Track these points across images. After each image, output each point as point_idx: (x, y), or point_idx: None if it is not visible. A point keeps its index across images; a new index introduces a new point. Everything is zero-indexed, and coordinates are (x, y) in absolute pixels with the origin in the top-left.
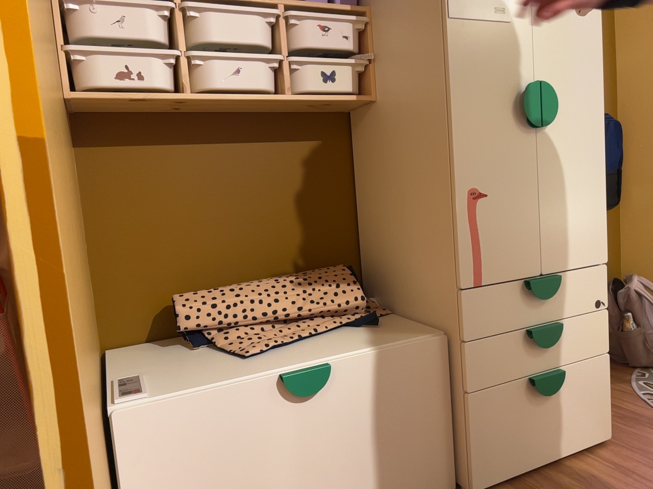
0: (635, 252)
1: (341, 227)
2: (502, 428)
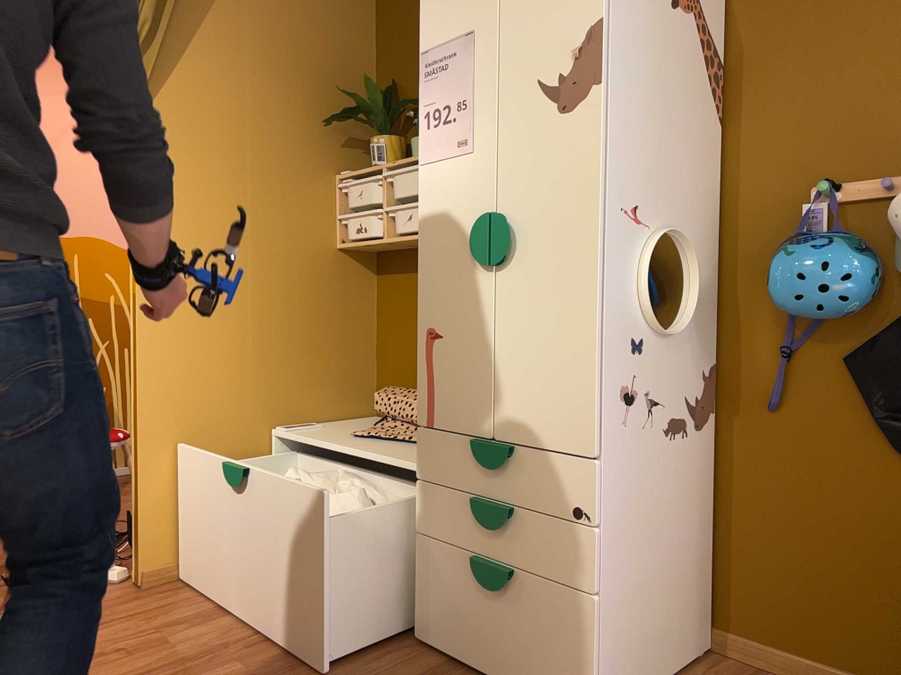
0: None
1: None
2: (442, 591)
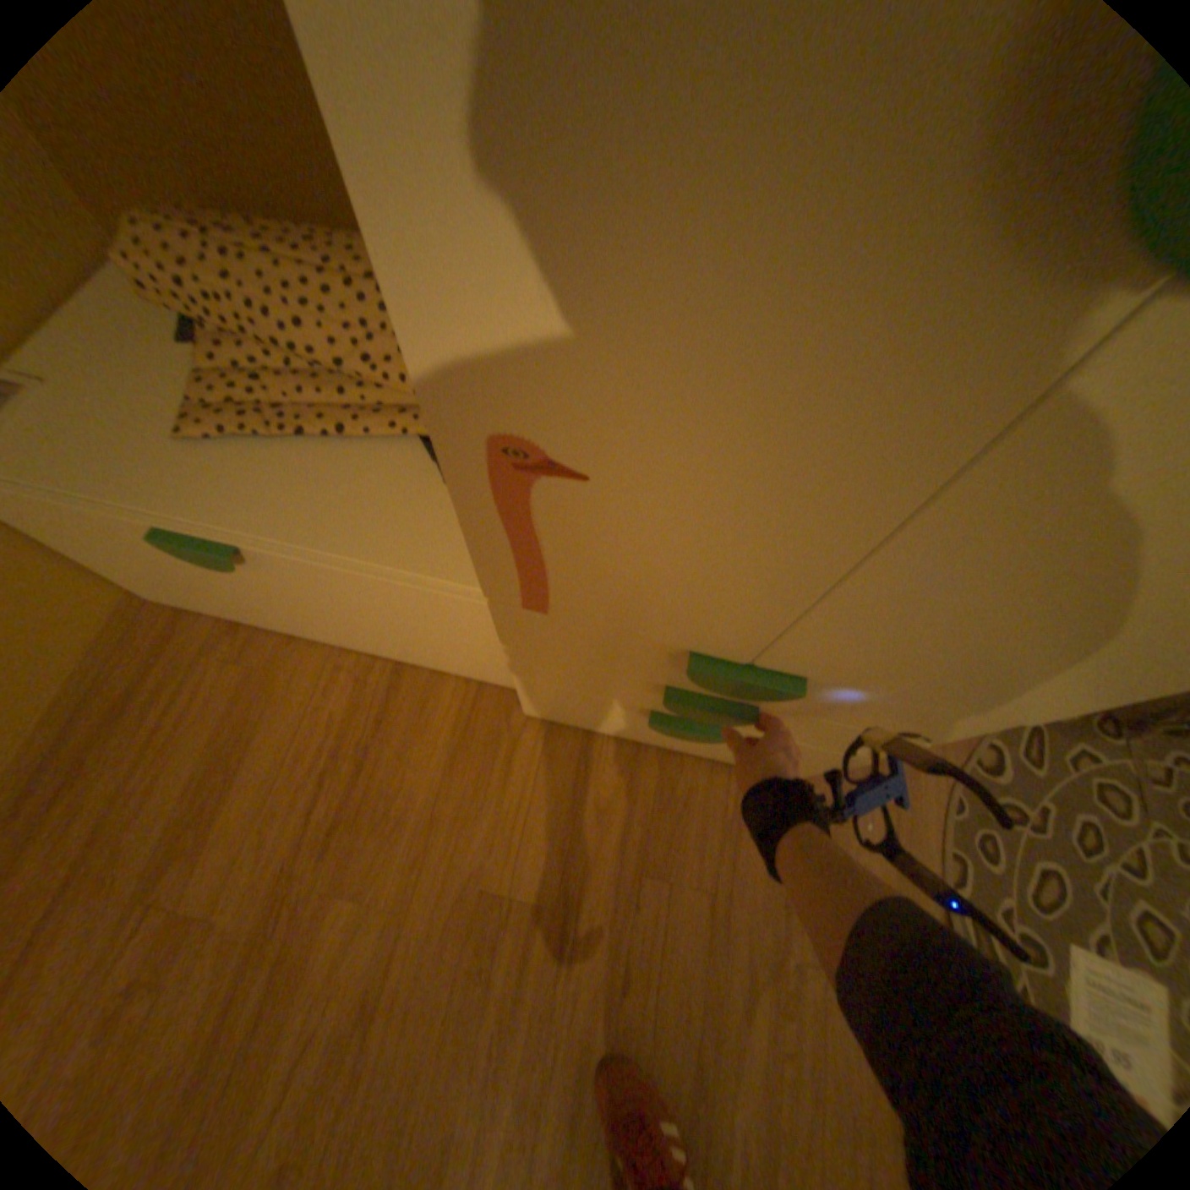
0: None
1: None
2: (577, 708)
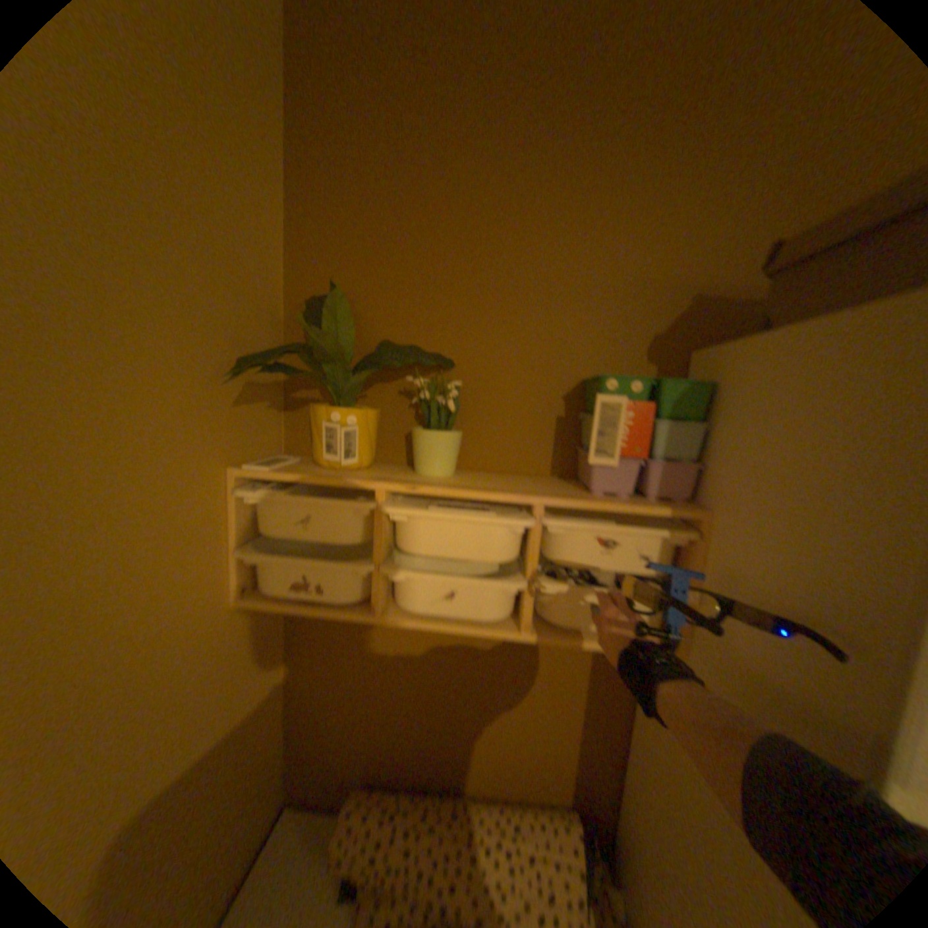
0: None
1: (596, 755)
2: None
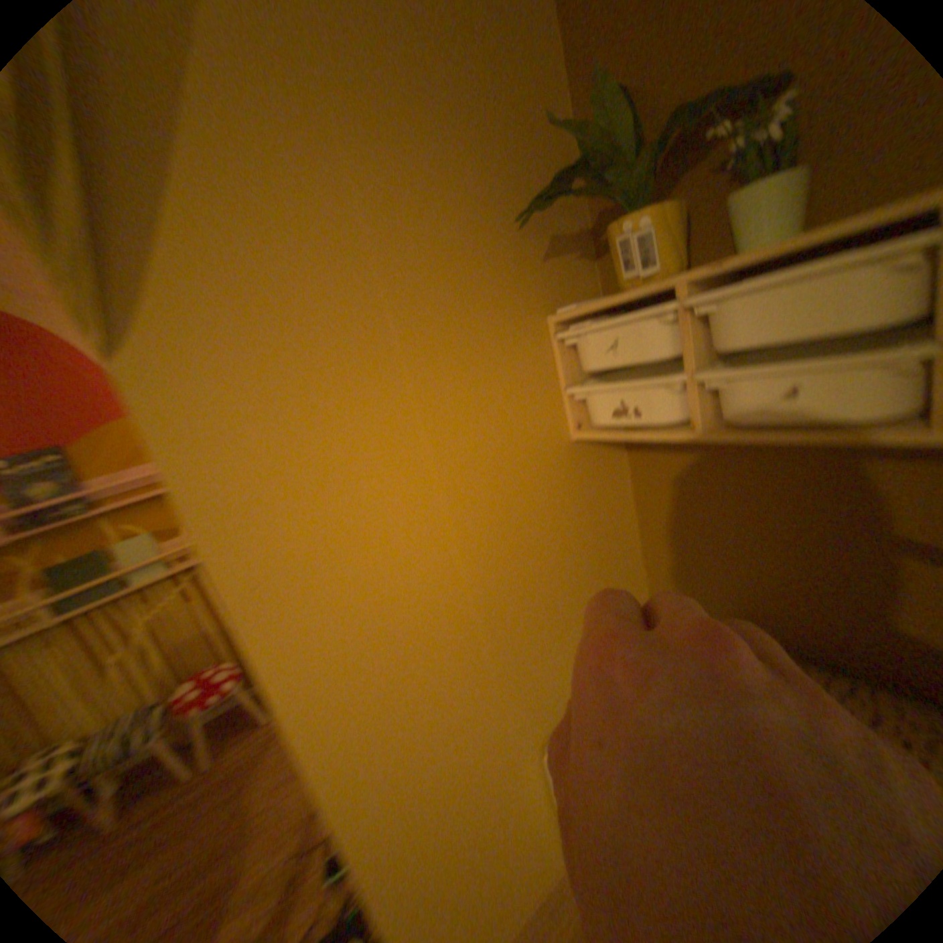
0: None
1: None
2: None
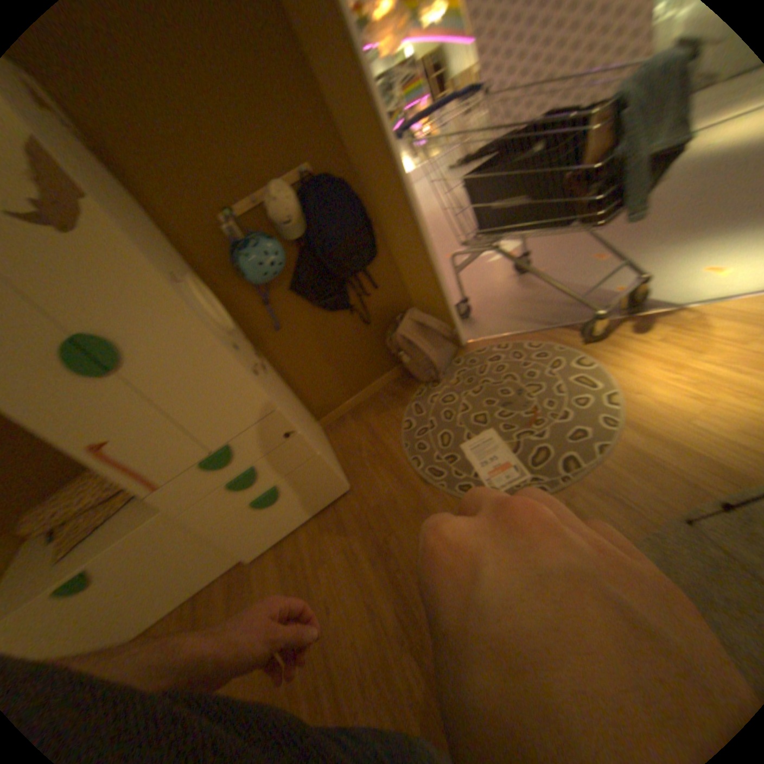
0: (415, 284)
1: None
2: (244, 533)
